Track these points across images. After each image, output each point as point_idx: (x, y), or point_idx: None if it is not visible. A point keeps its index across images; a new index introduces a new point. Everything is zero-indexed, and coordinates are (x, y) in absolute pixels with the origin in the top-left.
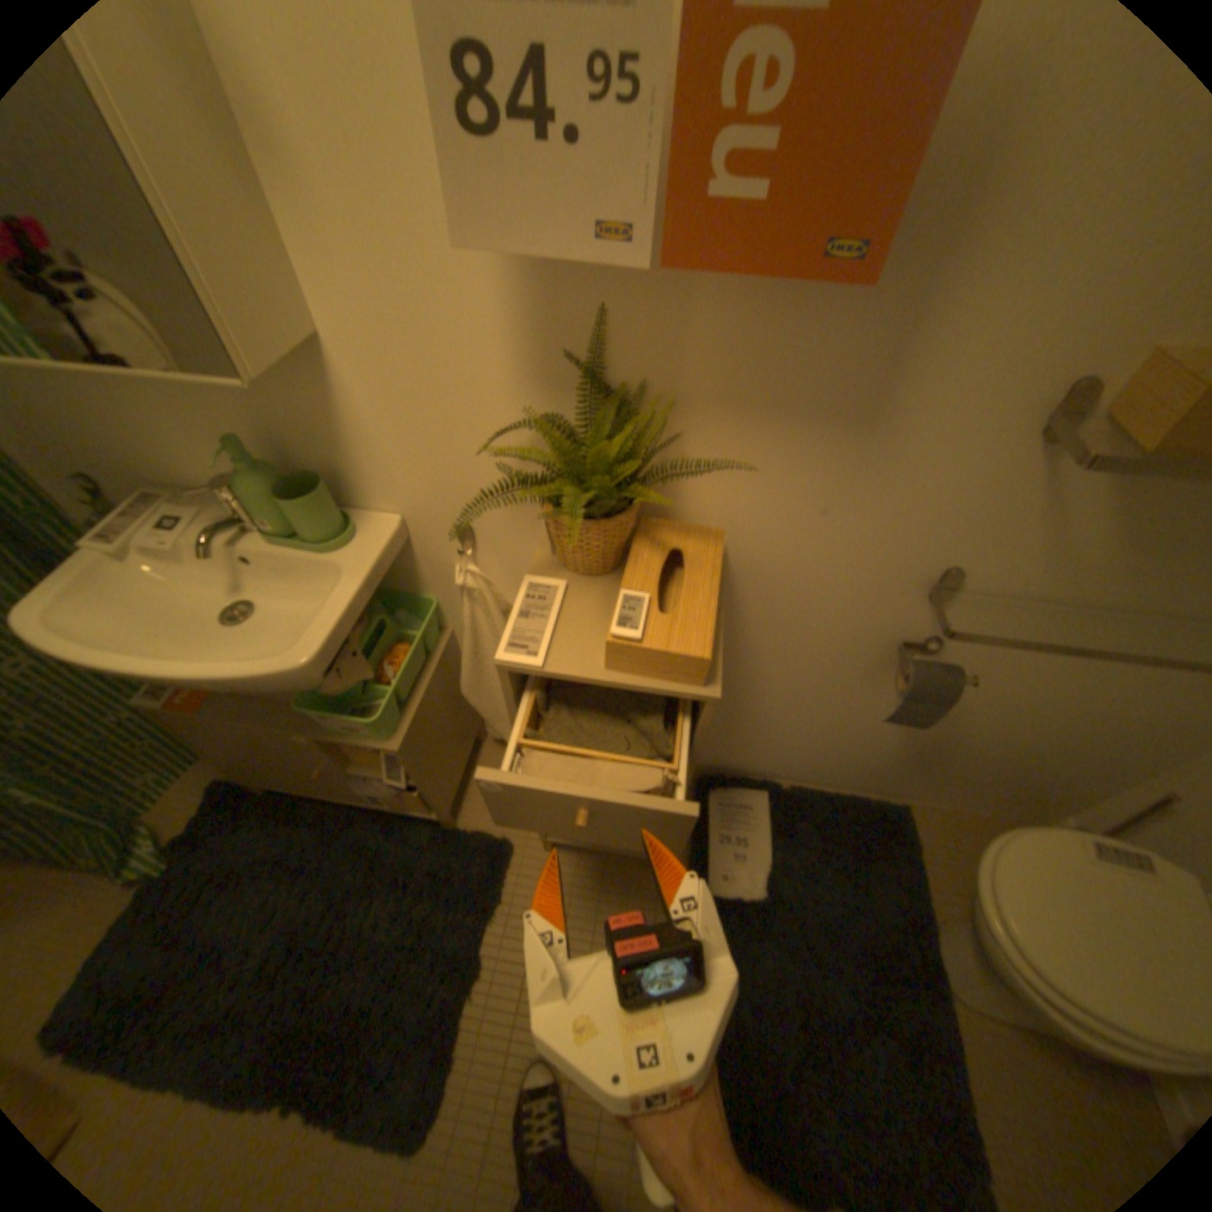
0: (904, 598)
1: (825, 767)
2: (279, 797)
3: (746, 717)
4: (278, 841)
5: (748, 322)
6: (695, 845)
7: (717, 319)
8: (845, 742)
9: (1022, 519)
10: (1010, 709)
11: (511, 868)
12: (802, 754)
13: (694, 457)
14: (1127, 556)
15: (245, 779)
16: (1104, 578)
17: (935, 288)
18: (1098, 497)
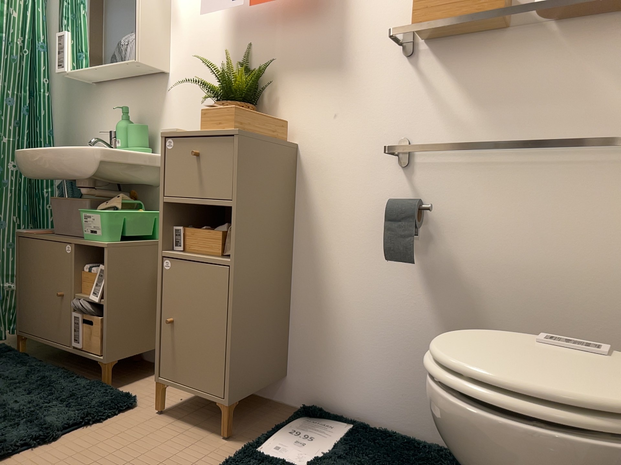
0: (389, 169)
1: (402, 398)
2: (28, 355)
3: (330, 318)
4: (8, 365)
5: (292, 39)
6: (267, 432)
7: (283, 40)
8: (405, 348)
9: (420, 102)
10: (504, 279)
11: (124, 412)
12: (379, 374)
13: (281, 98)
14: (483, 115)
15: (24, 318)
16: (482, 133)
17: (345, 14)
18: (446, 82)
